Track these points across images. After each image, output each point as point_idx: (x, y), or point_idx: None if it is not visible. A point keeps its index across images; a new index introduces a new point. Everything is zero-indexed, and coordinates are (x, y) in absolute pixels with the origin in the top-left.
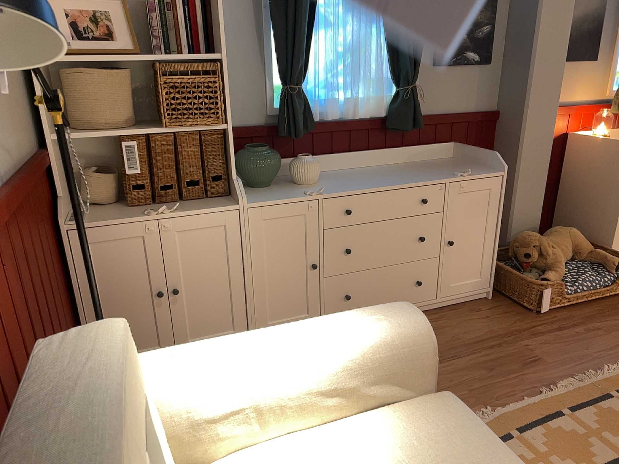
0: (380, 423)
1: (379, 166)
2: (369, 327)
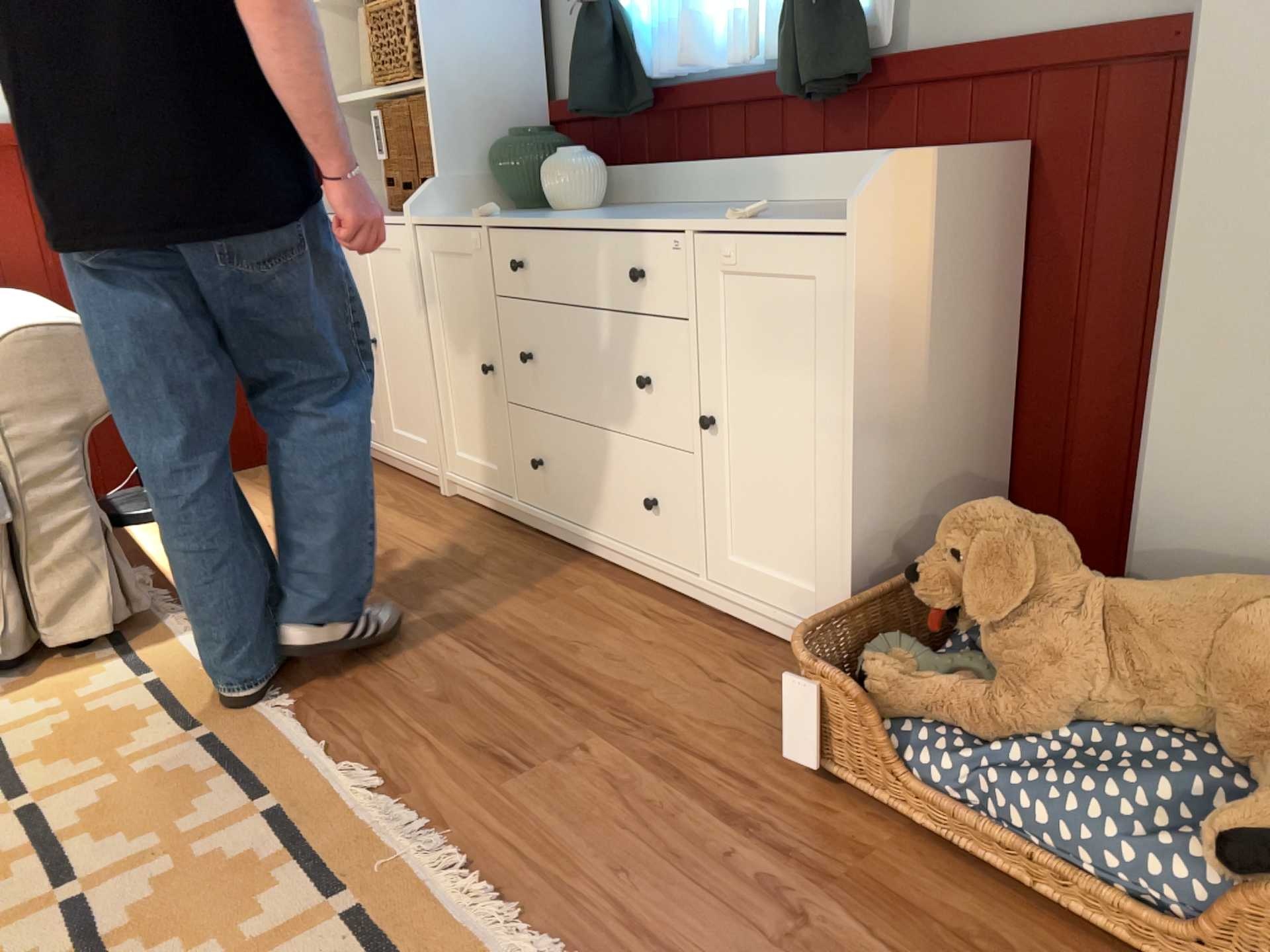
0: None
1: (784, 202)
2: (13, 320)
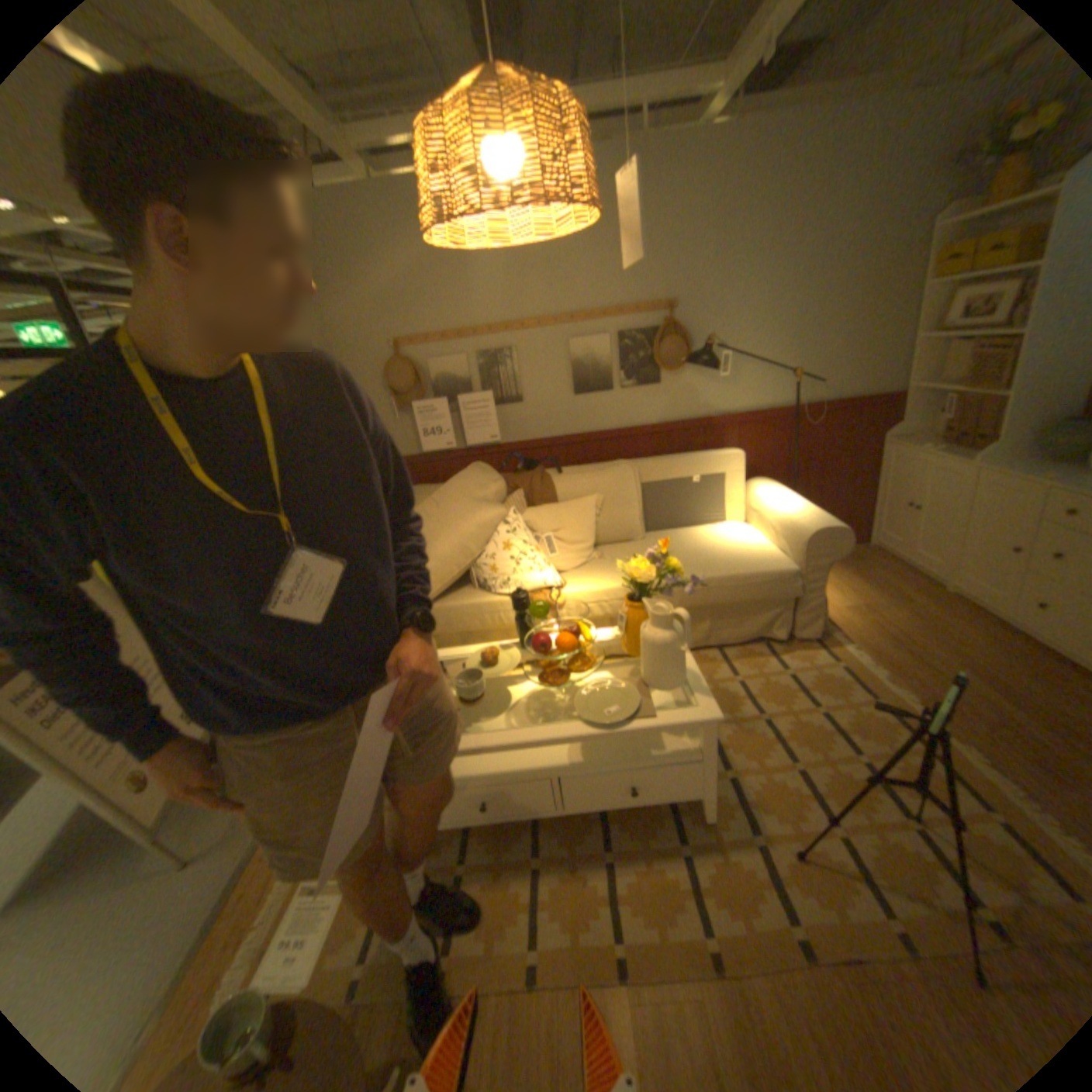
0: (769, 550)
1: None
2: (806, 517)
